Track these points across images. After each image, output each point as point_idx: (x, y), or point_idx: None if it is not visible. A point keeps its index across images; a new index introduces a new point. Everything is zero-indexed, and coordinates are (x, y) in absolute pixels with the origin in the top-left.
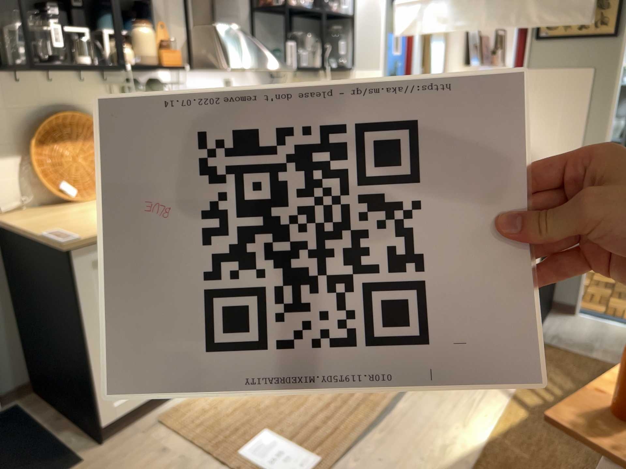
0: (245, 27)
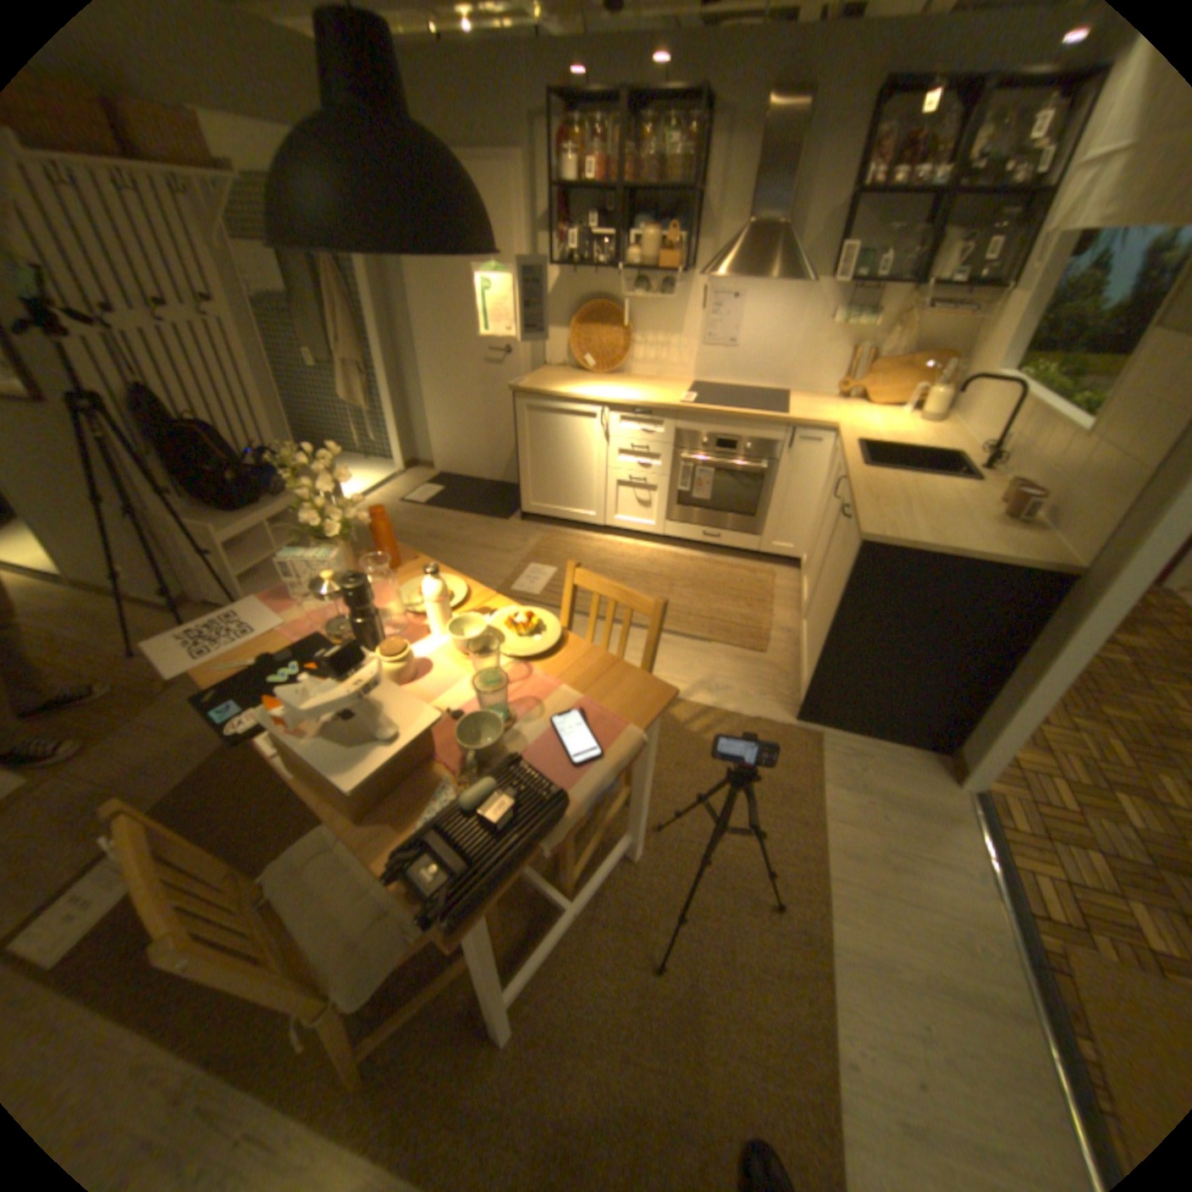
0: (835, 219)
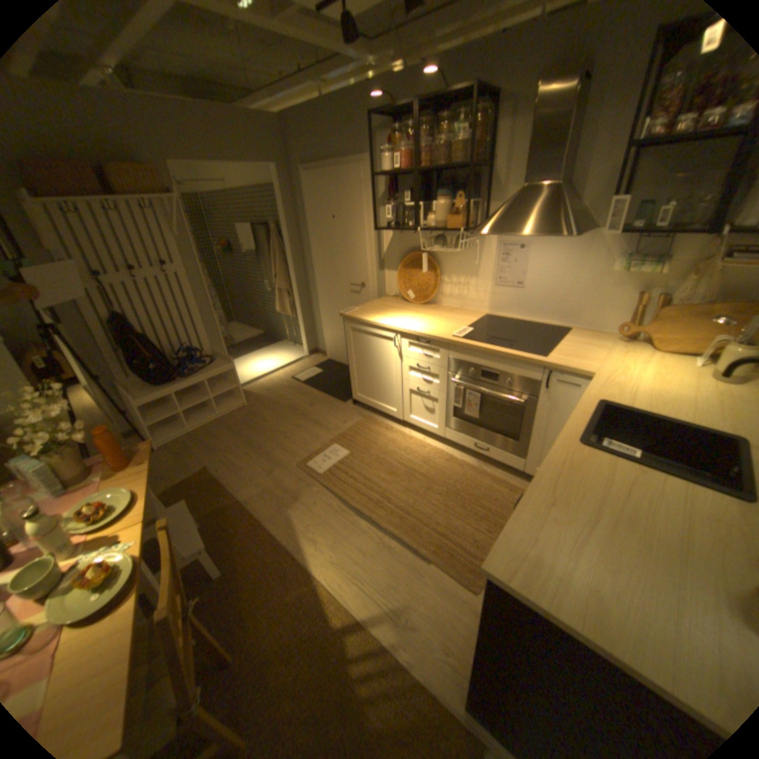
0: (618, 172)
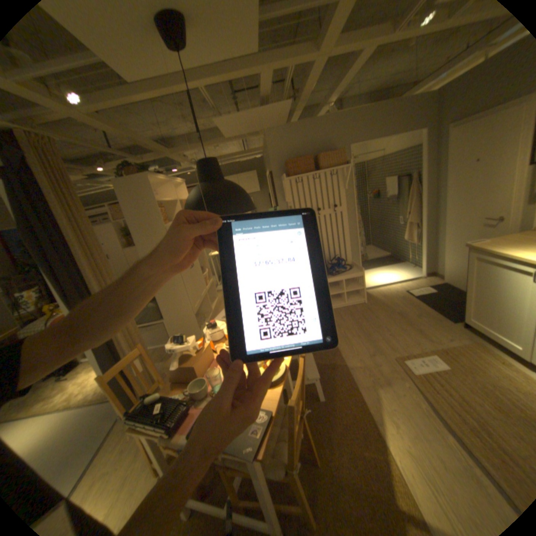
0: None
